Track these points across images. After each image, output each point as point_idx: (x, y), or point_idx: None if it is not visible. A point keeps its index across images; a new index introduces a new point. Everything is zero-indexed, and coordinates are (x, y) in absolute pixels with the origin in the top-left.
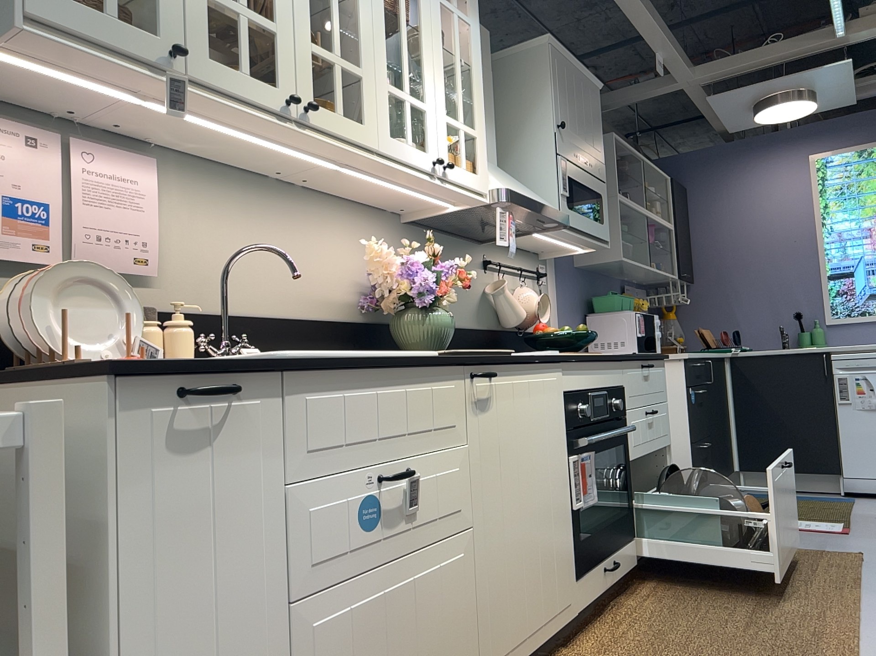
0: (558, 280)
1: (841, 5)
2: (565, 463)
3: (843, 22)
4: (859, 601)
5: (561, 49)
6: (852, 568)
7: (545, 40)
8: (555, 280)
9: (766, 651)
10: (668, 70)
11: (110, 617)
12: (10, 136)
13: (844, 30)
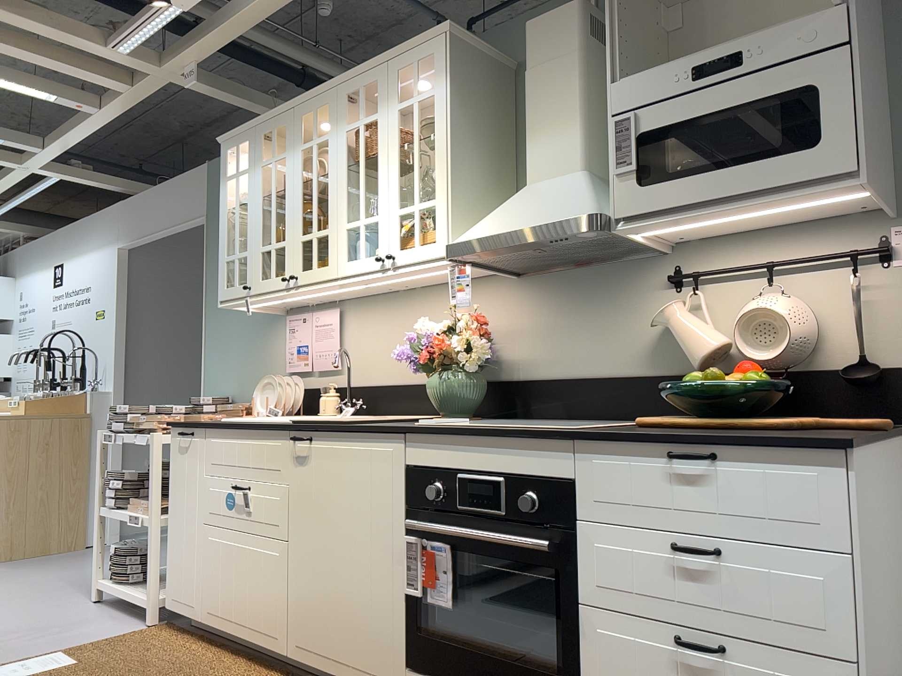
0: None
1: None
2: (396, 539)
3: None
4: None
5: None
6: None
7: None
8: None
9: None
10: None
11: (170, 498)
12: (298, 320)
13: None
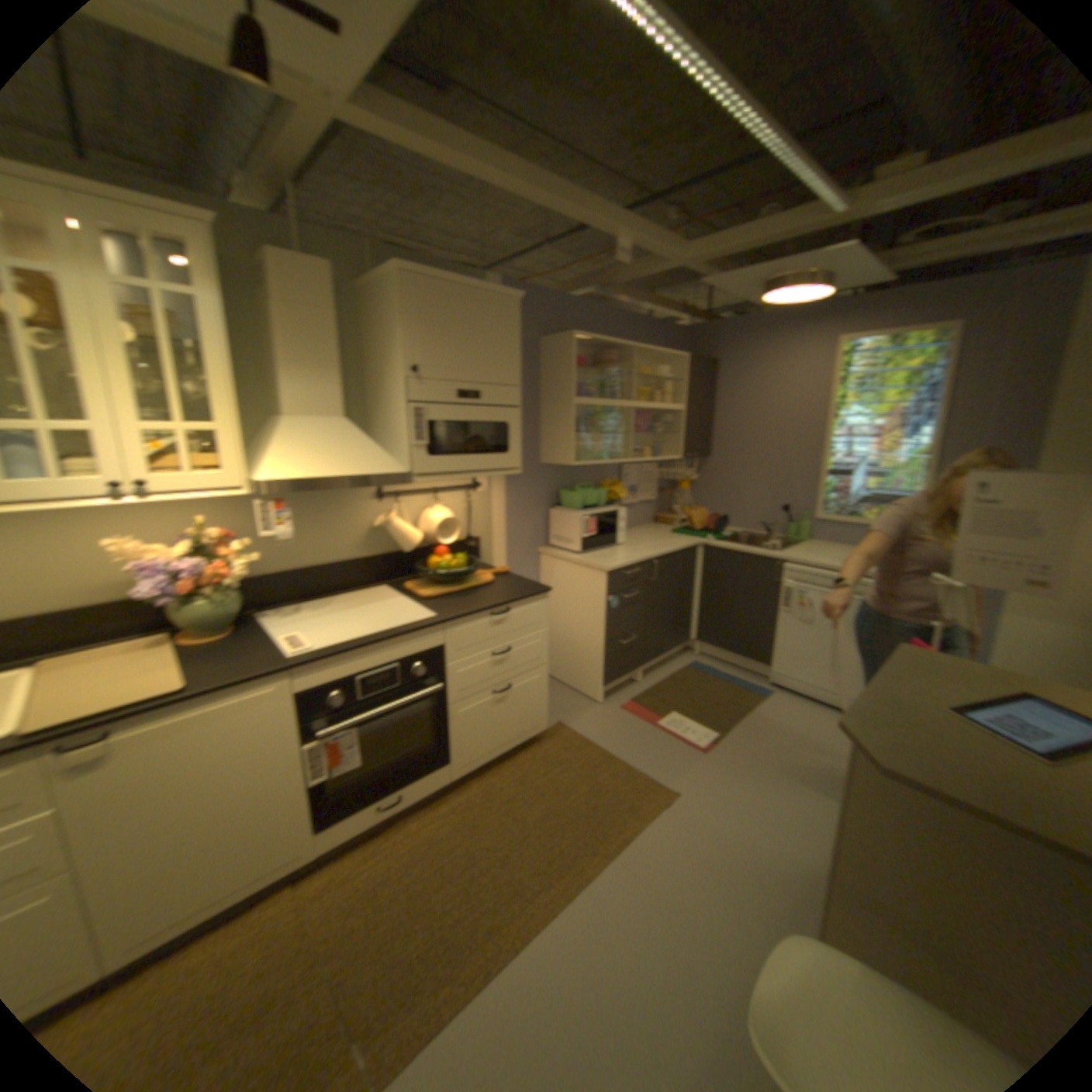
0: (503, 483)
1: (817, 177)
2: (288, 756)
3: (835, 195)
4: (584, 885)
5: (420, 271)
6: (639, 823)
7: (390, 264)
8: (499, 484)
9: (422, 948)
10: (645, 251)
11: None
12: None
13: (843, 203)
